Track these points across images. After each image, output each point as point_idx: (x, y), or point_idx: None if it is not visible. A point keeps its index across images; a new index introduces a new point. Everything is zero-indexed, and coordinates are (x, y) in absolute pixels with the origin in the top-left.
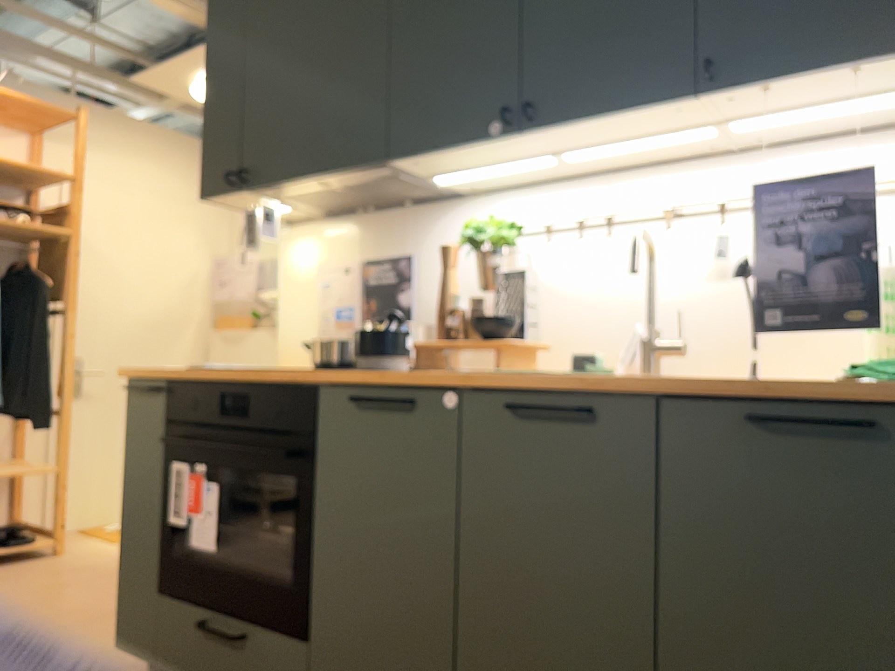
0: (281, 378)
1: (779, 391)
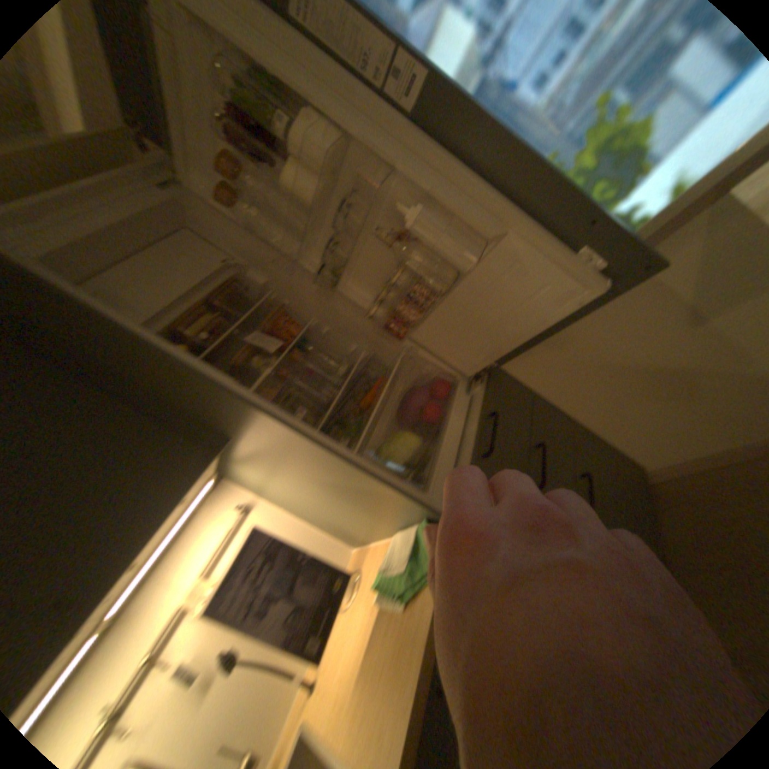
0: None
1: (432, 656)
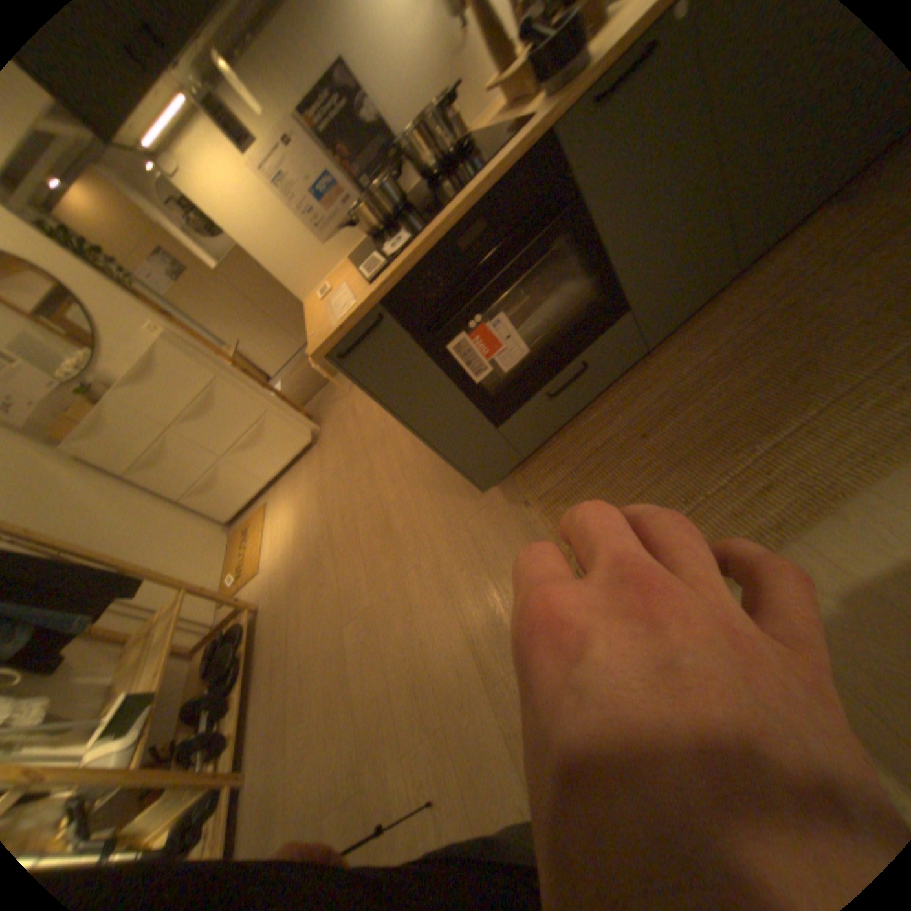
0: (505, 161)
1: None
